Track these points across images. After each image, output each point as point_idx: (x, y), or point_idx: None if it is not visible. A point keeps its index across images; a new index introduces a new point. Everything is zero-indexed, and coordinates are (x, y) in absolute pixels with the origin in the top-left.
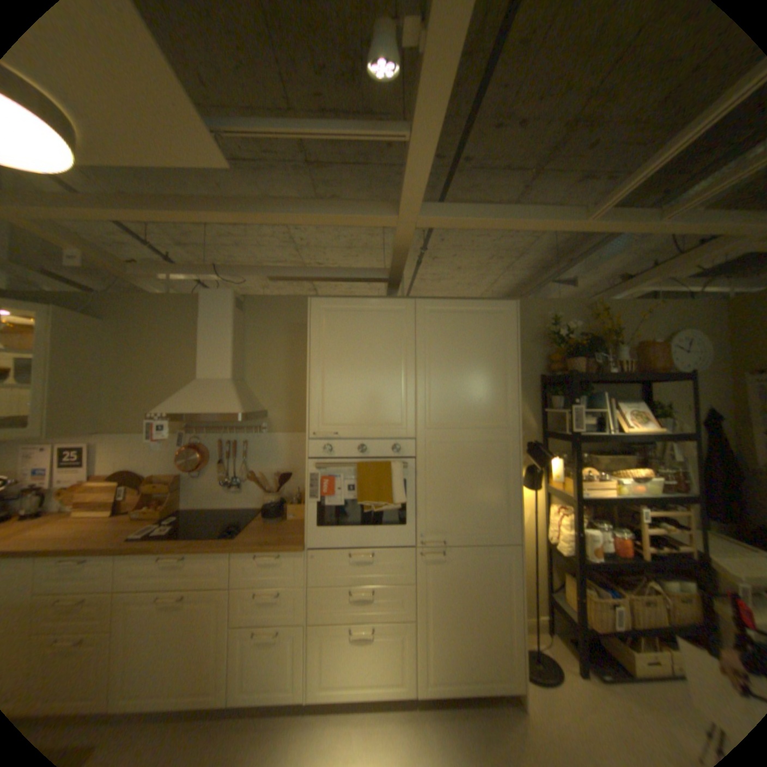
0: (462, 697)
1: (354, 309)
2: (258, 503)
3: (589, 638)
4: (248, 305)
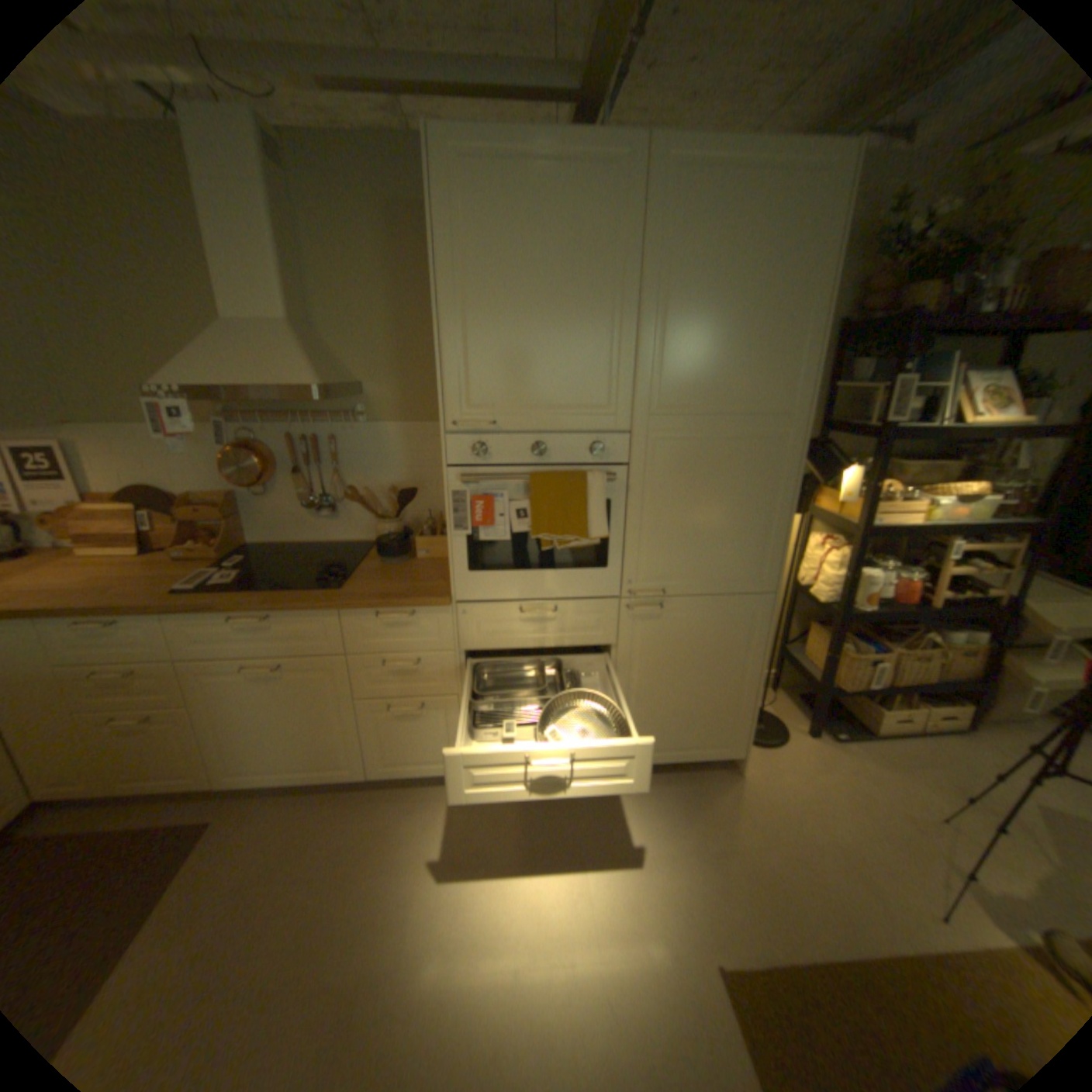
0: (667, 764)
1: (522, 153)
2: (370, 533)
3: (832, 698)
4: (292, 153)
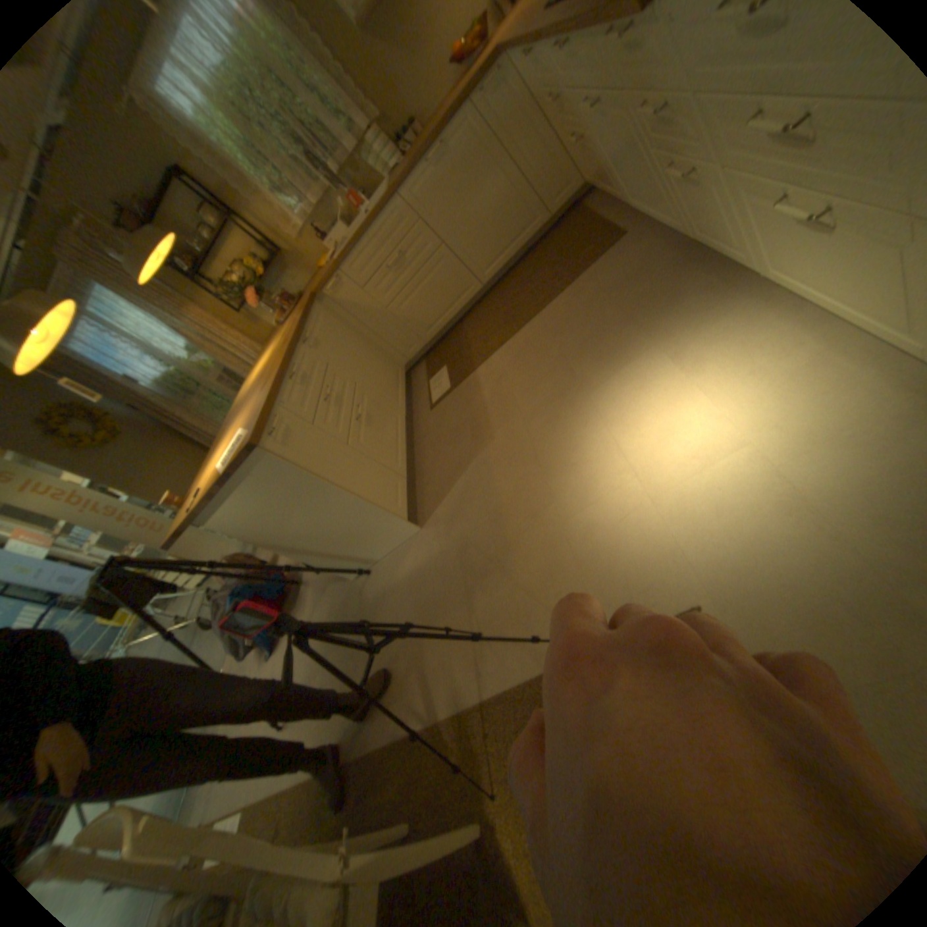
0: None
1: None
2: None
3: None
4: None
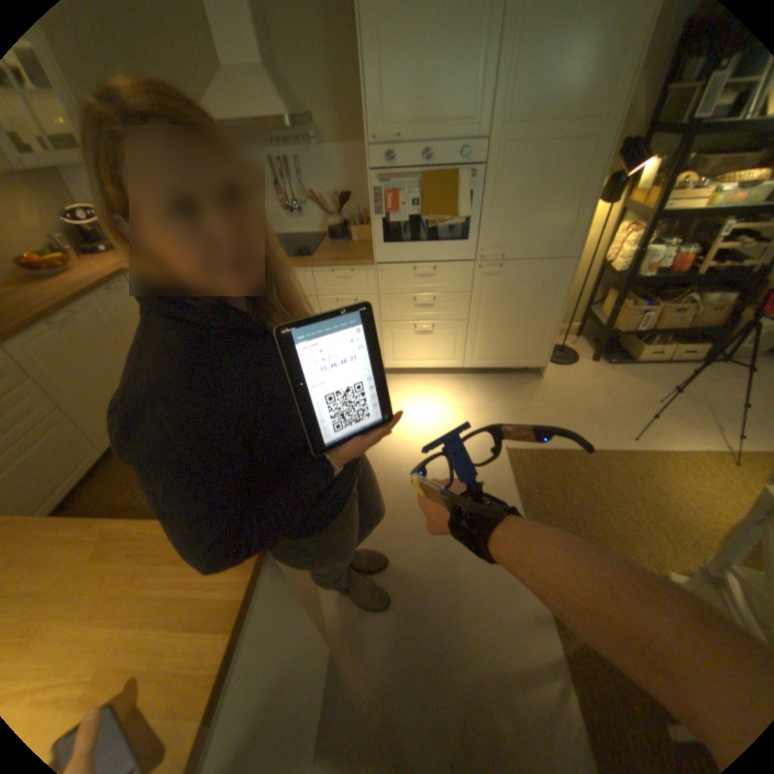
0: (496, 367)
1: None
2: (321, 227)
3: (610, 335)
4: None
